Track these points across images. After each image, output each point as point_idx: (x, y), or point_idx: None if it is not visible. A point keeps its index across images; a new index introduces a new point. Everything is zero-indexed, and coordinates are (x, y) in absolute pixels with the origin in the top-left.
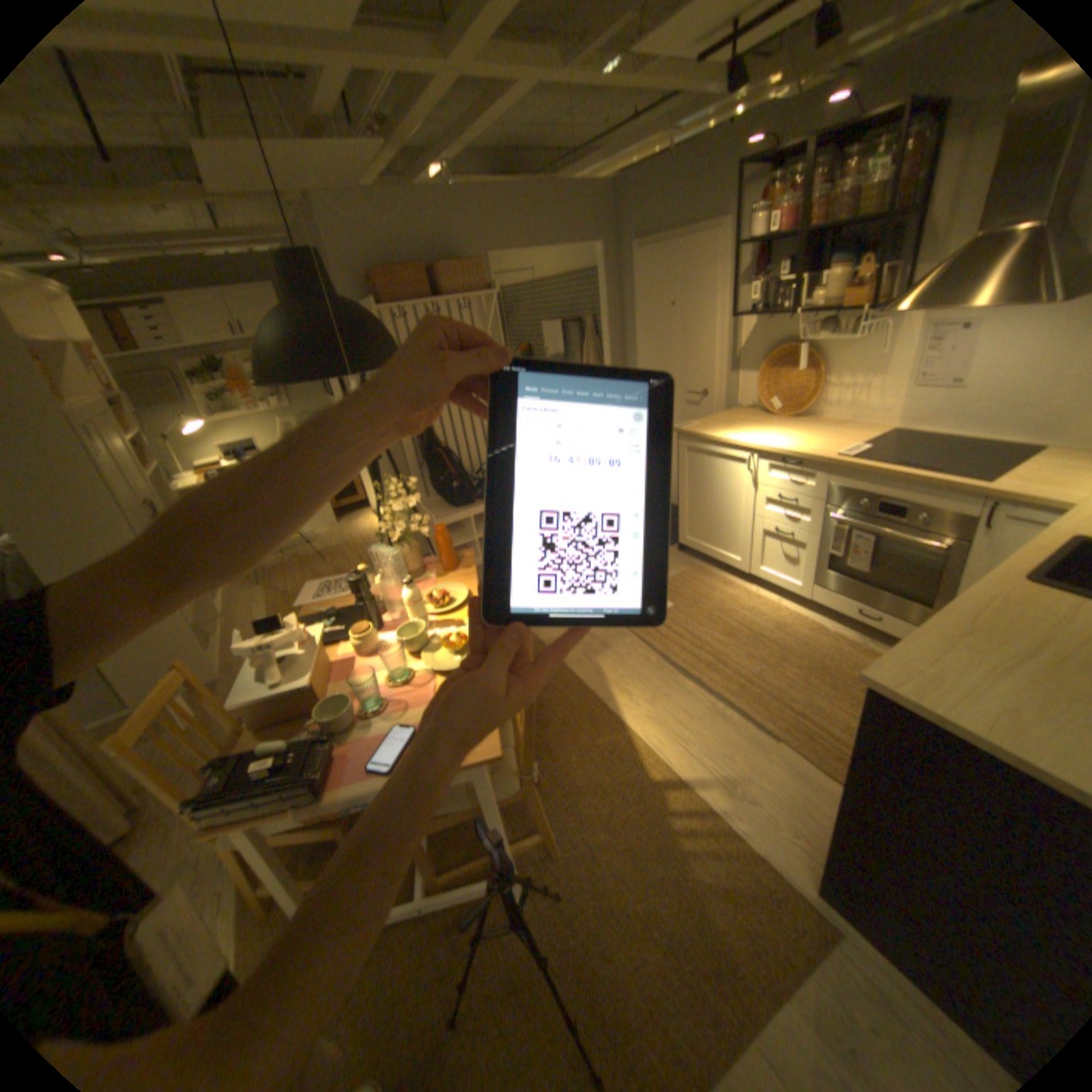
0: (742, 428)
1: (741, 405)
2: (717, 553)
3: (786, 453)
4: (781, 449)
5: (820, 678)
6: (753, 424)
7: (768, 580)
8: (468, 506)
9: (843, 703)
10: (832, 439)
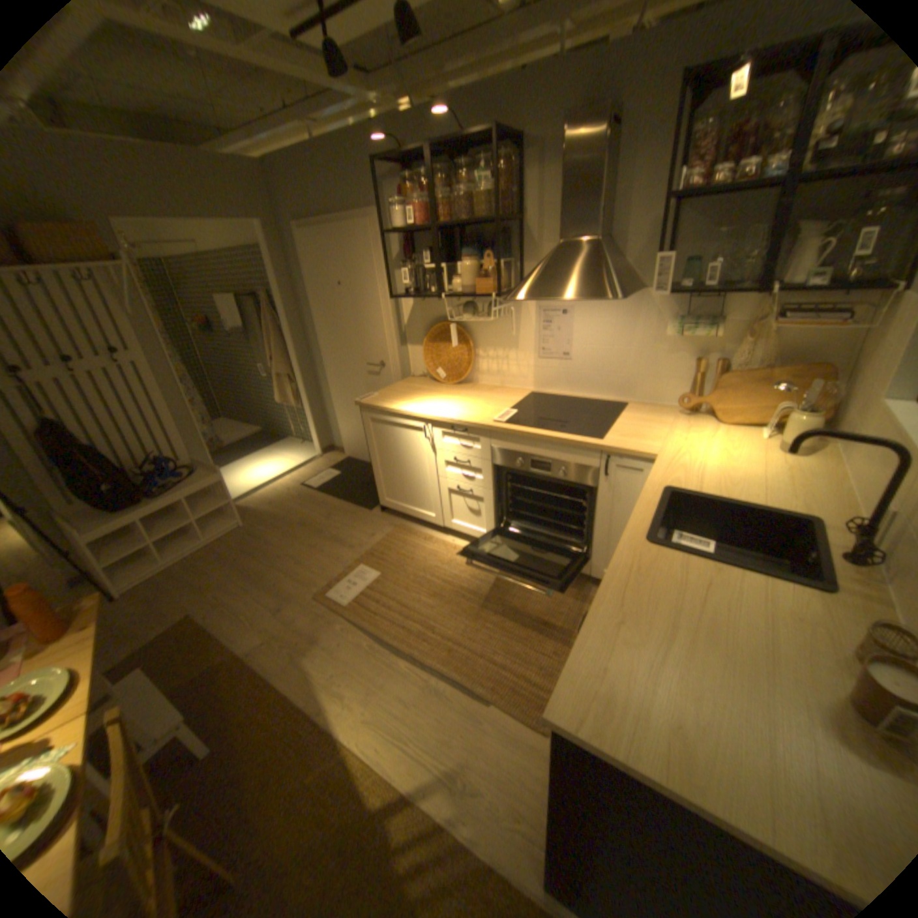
0: (416, 398)
1: (415, 375)
2: (414, 511)
3: (454, 422)
4: (449, 419)
5: (512, 621)
6: (425, 393)
7: (460, 530)
8: (131, 508)
9: (533, 642)
10: (488, 405)
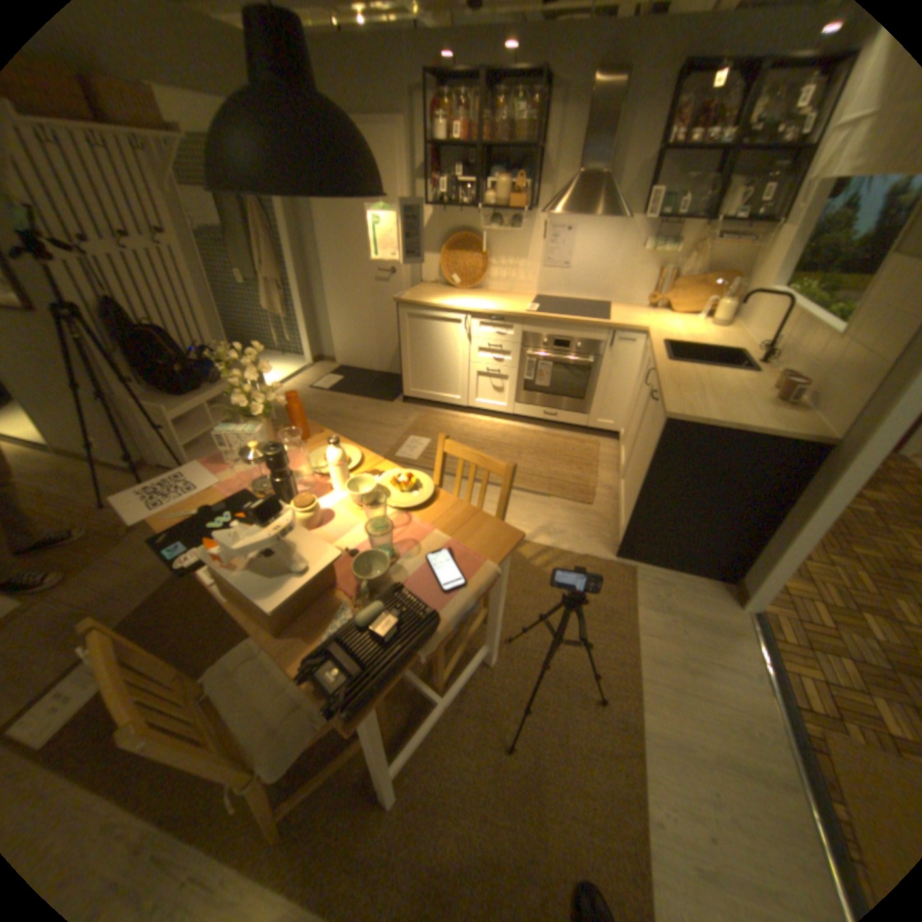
0: (447, 298)
1: (427, 282)
2: (440, 397)
3: (494, 313)
4: (489, 310)
5: (543, 457)
6: (450, 295)
7: (482, 408)
8: (196, 391)
9: (561, 465)
10: (511, 303)
